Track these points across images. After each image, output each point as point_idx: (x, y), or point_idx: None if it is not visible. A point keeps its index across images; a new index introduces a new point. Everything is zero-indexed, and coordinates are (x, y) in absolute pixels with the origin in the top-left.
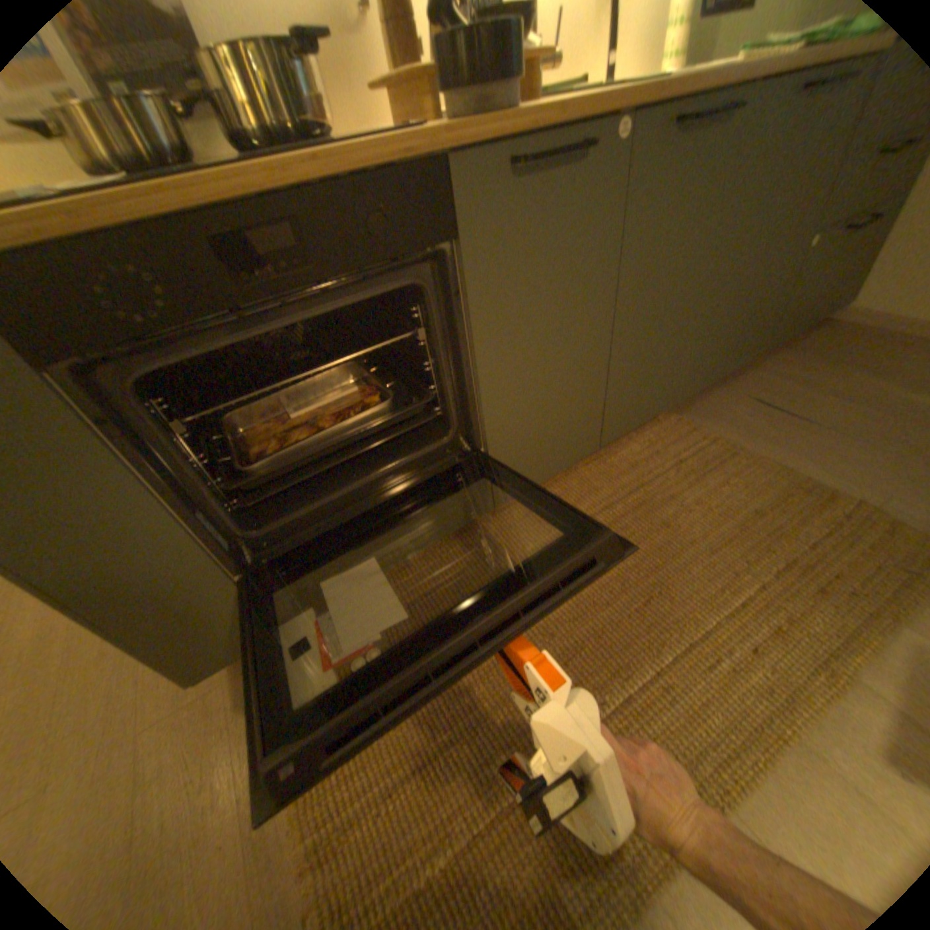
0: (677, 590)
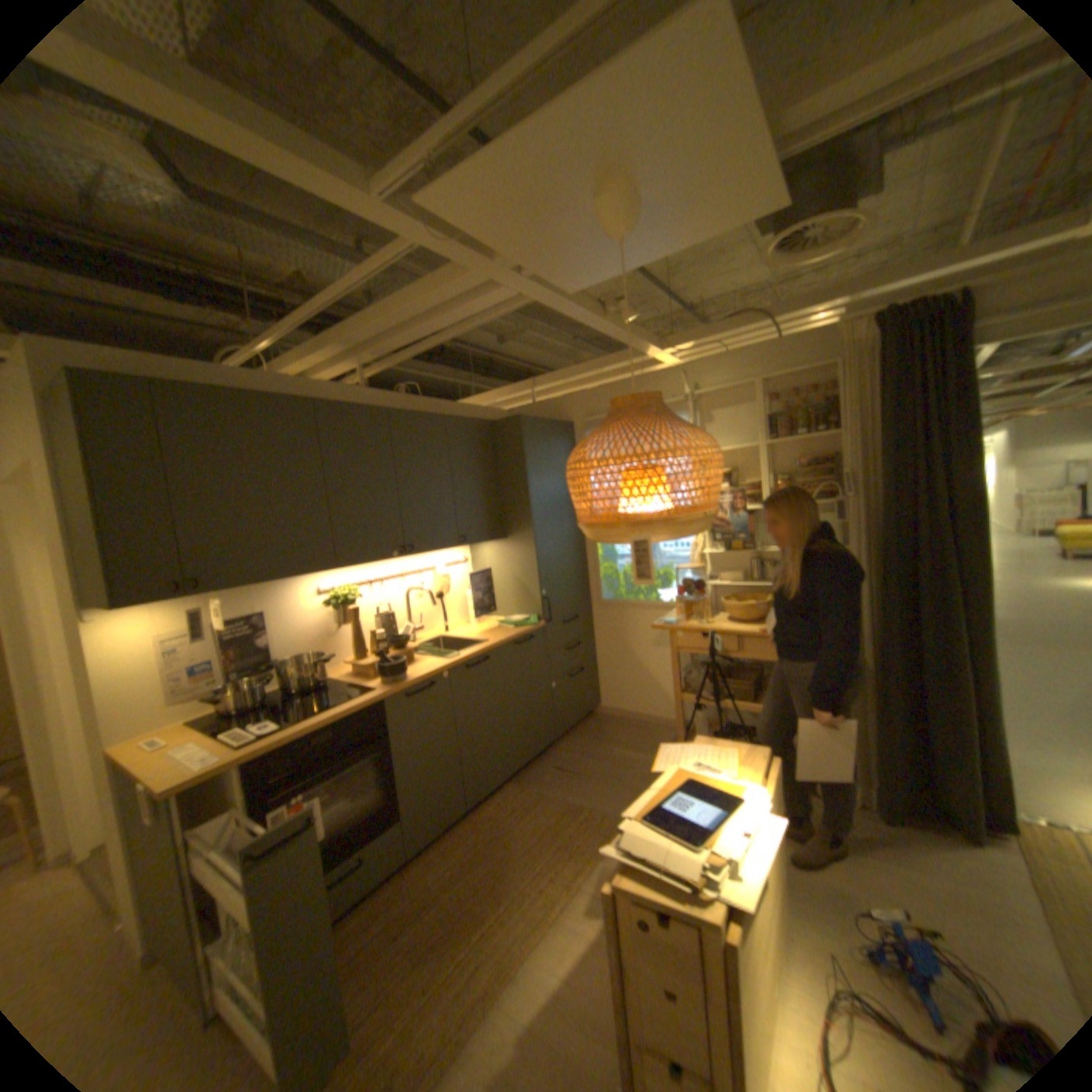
0: (507, 879)
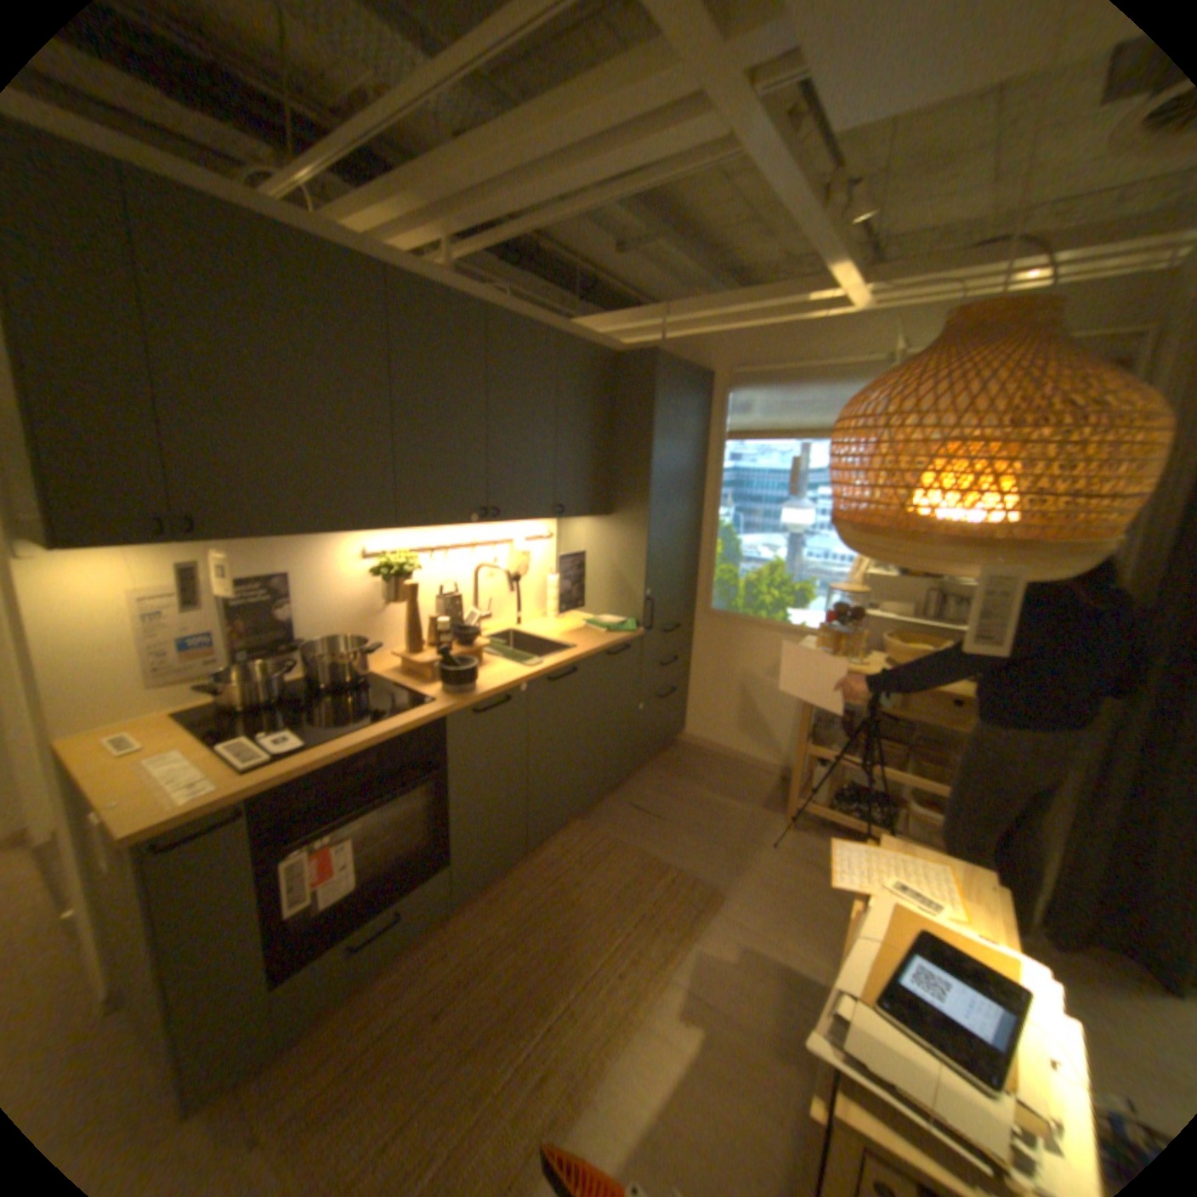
0: (579, 950)
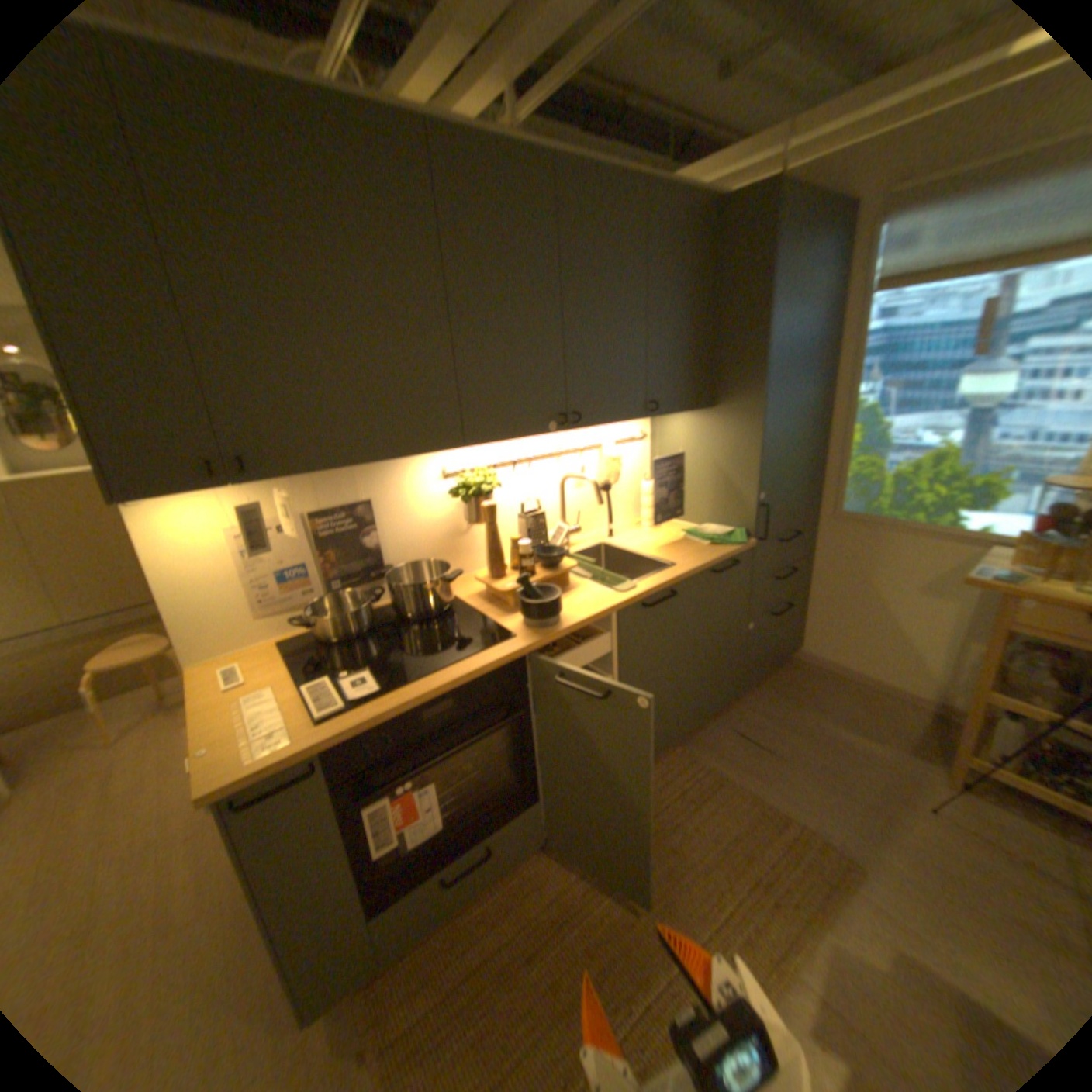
0: (682, 911)
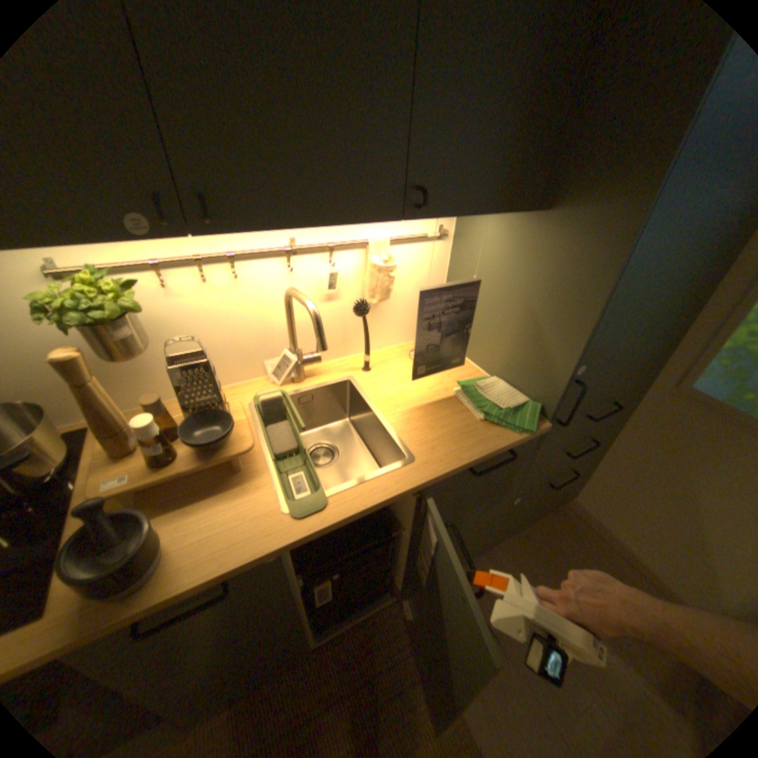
0: None
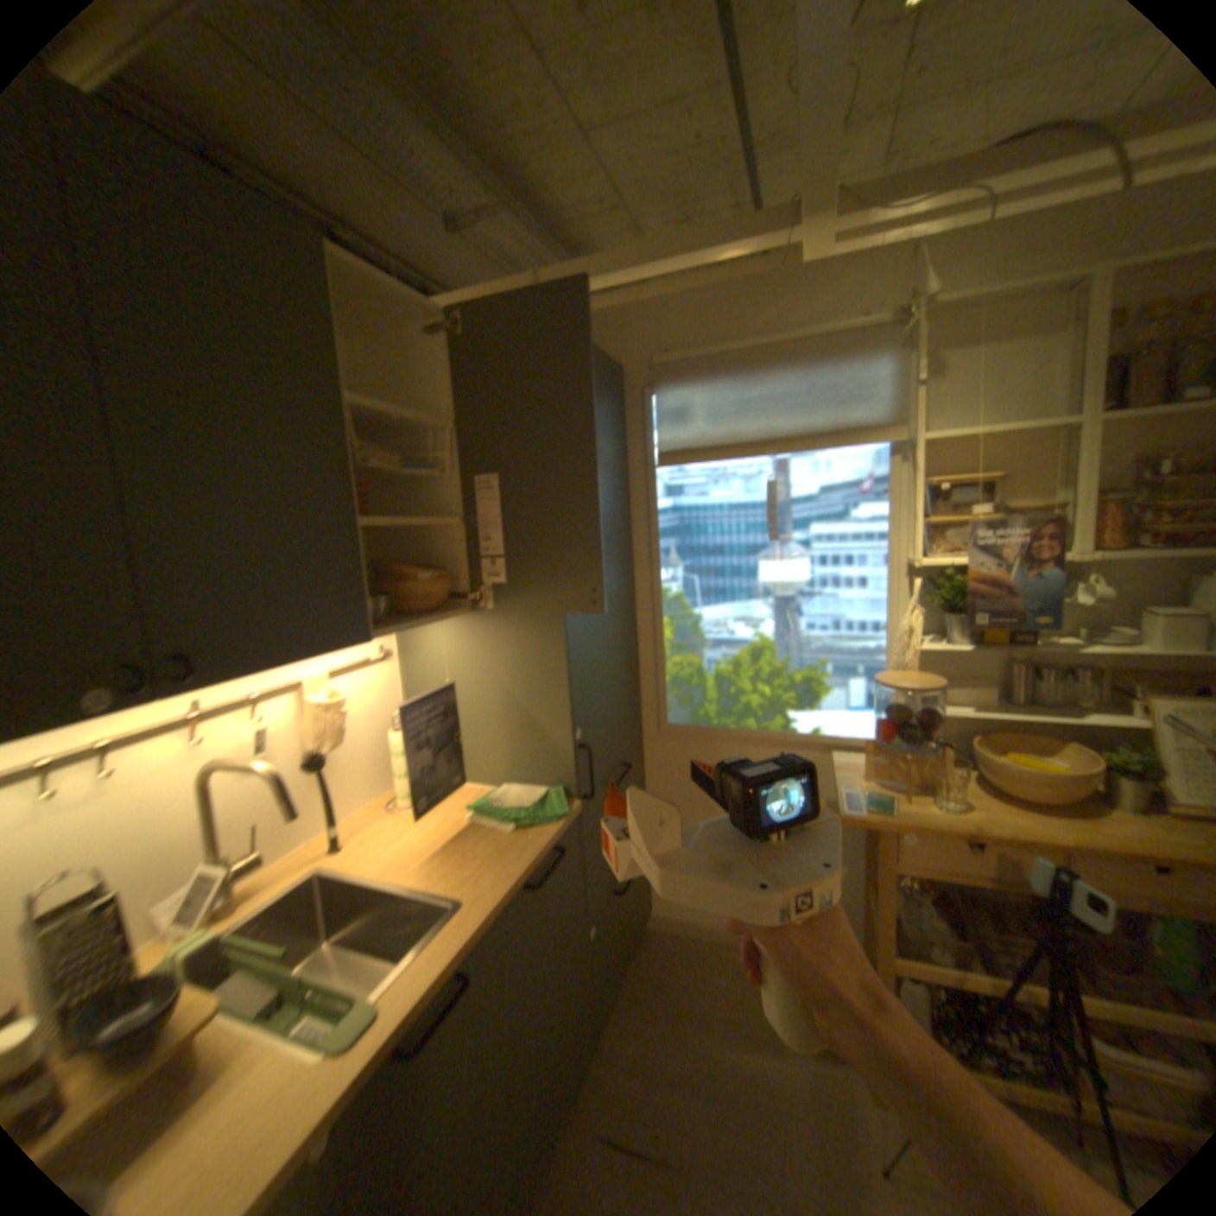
0: None
